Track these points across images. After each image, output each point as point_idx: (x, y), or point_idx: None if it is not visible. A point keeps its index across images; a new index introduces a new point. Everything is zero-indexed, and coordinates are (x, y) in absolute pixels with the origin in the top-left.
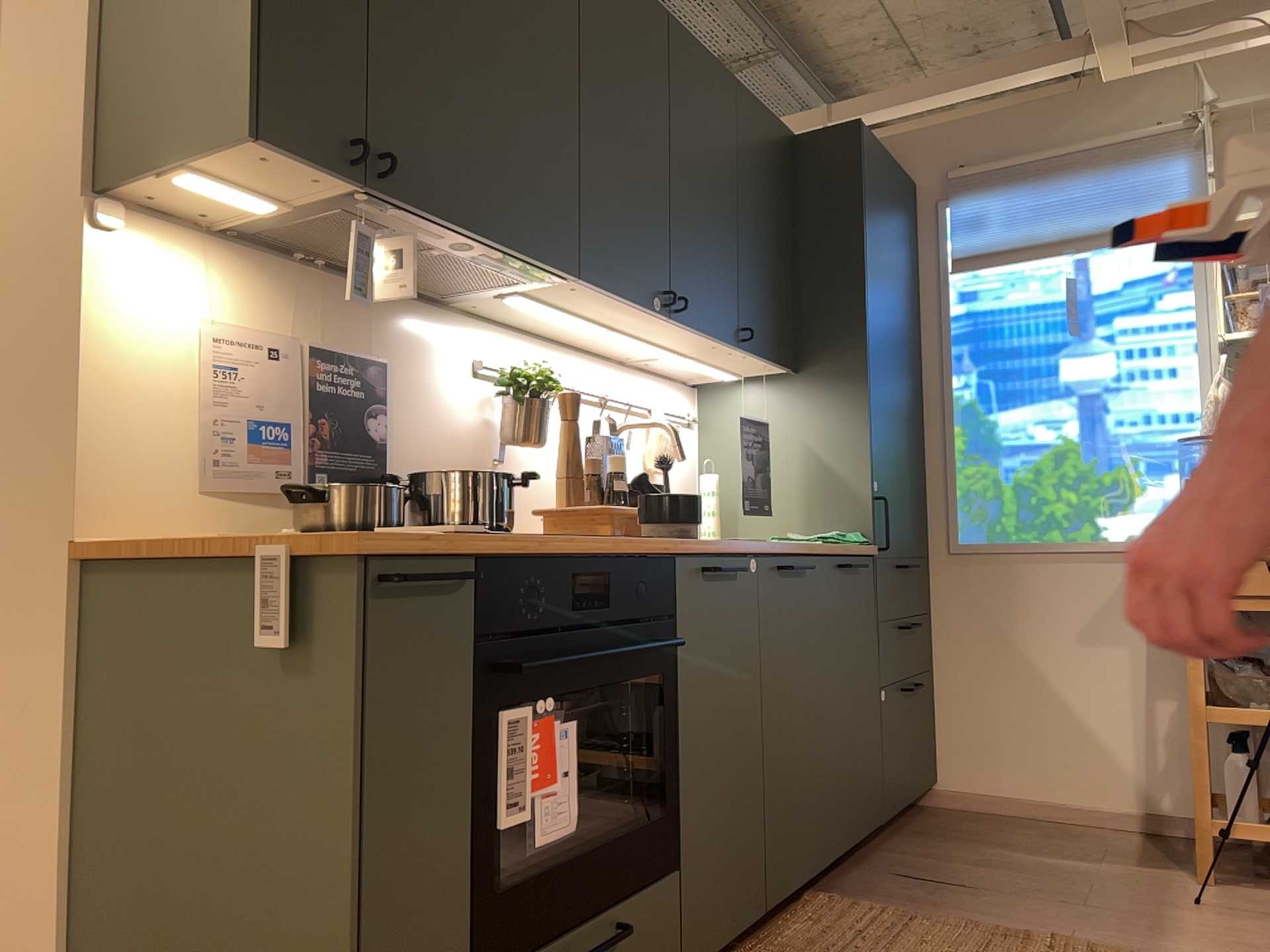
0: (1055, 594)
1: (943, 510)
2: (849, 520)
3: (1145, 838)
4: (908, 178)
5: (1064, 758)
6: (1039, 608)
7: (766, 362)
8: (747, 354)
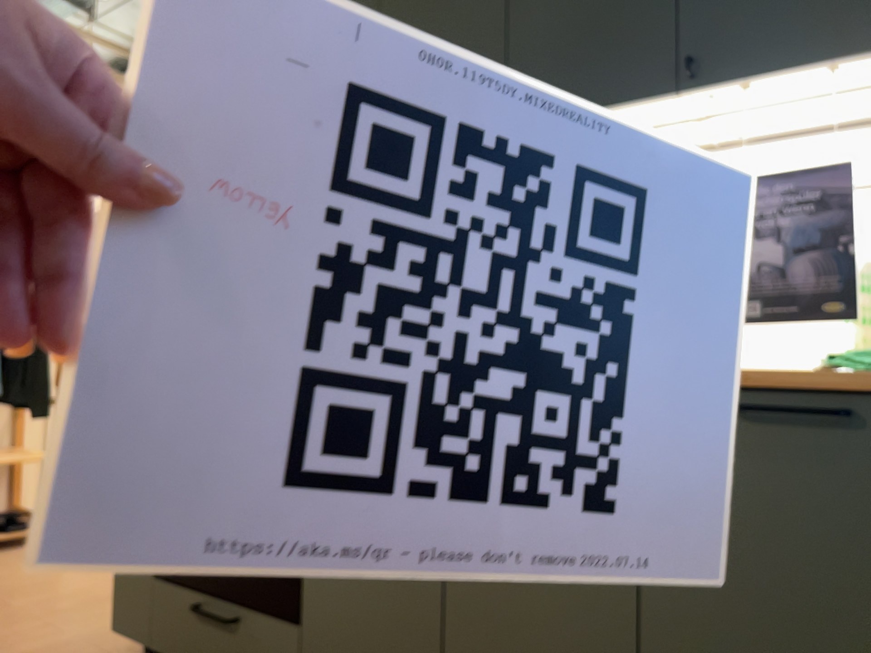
0: None
1: None
2: None
3: None
4: None
5: None
6: None
7: (818, 70)
8: (738, 86)
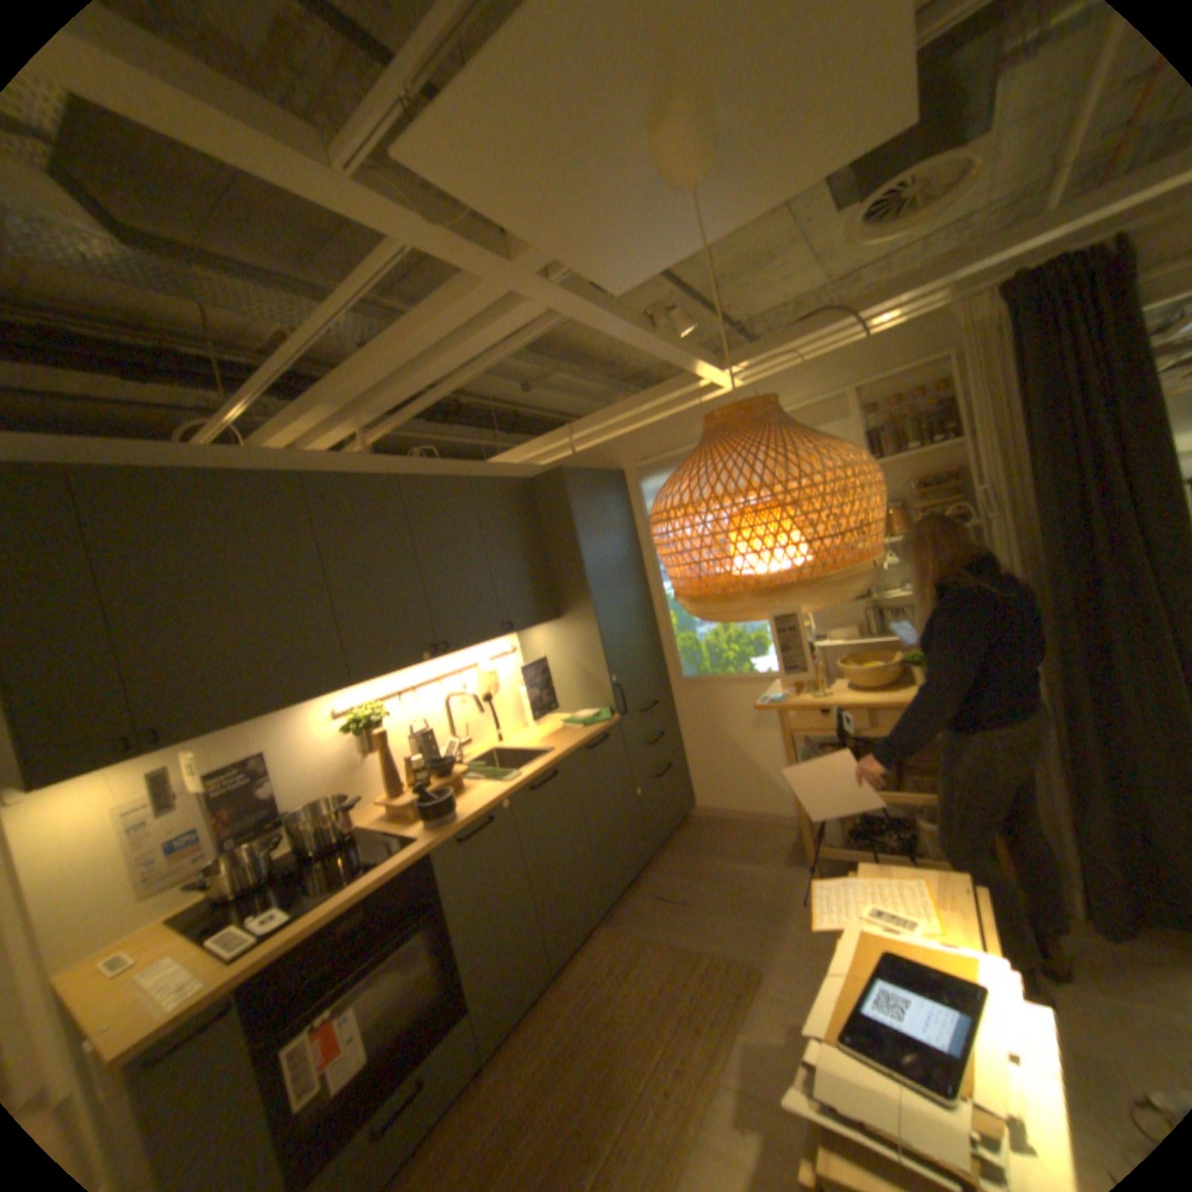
0: (736, 703)
1: (672, 659)
2: (601, 701)
3: (799, 835)
4: (618, 467)
5: (755, 791)
6: (729, 711)
7: (533, 627)
8: (516, 633)
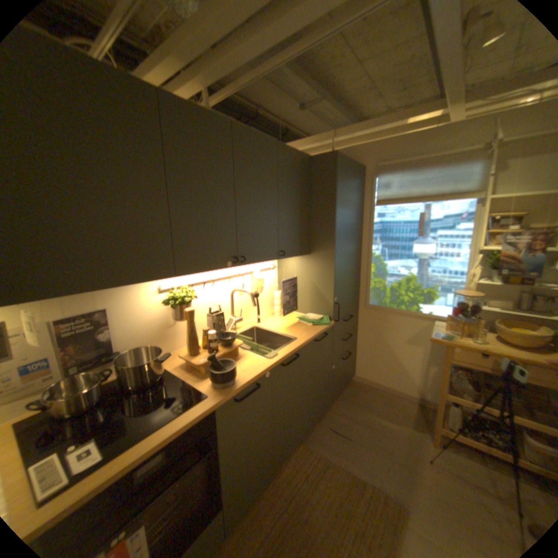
0: (400, 327)
1: (365, 292)
2: (324, 310)
3: (419, 409)
4: (363, 164)
5: (396, 377)
6: (394, 330)
7: (294, 256)
8: (284, 258)
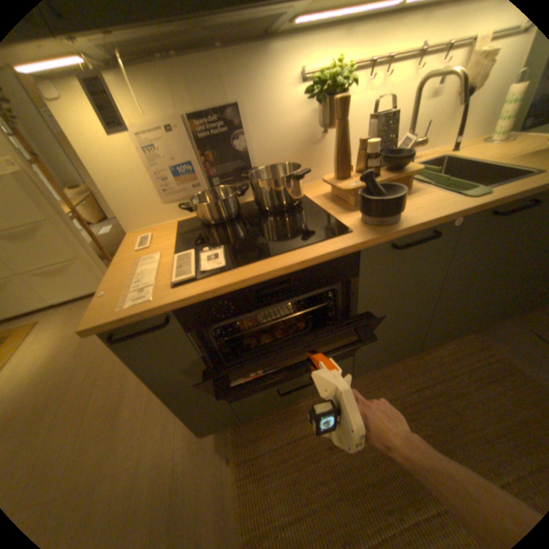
0: None
1: None
2: None
3: None
4: None
5: None
6: None
7: None
8: None
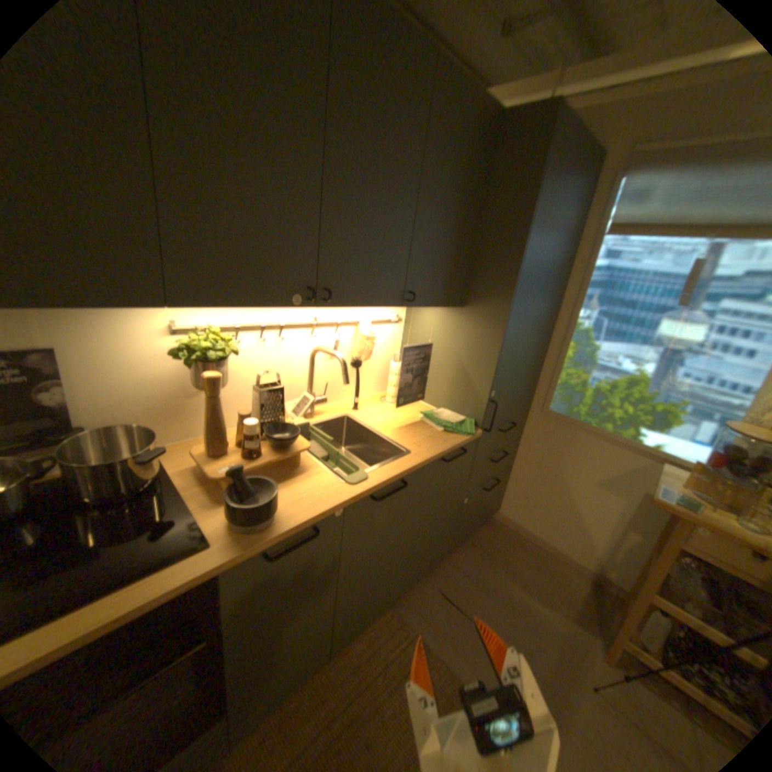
0: (595, 457)
1: (546, 388)
2: (470, 409)
3: (592, 590)
4: (604, 145)
5: (565, 532)
6: (582, 460)
7: (434, 306)
8: (415, 306)
